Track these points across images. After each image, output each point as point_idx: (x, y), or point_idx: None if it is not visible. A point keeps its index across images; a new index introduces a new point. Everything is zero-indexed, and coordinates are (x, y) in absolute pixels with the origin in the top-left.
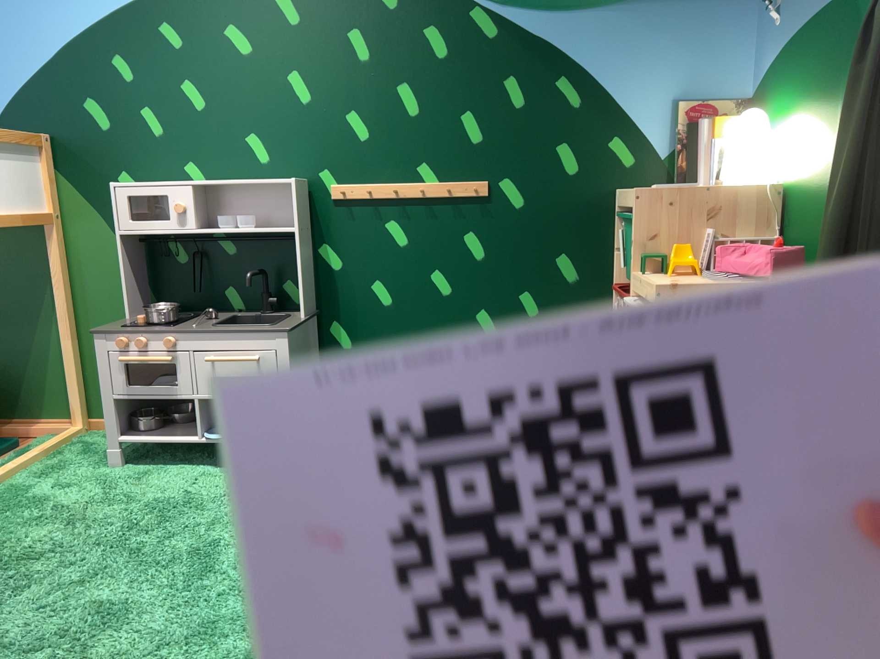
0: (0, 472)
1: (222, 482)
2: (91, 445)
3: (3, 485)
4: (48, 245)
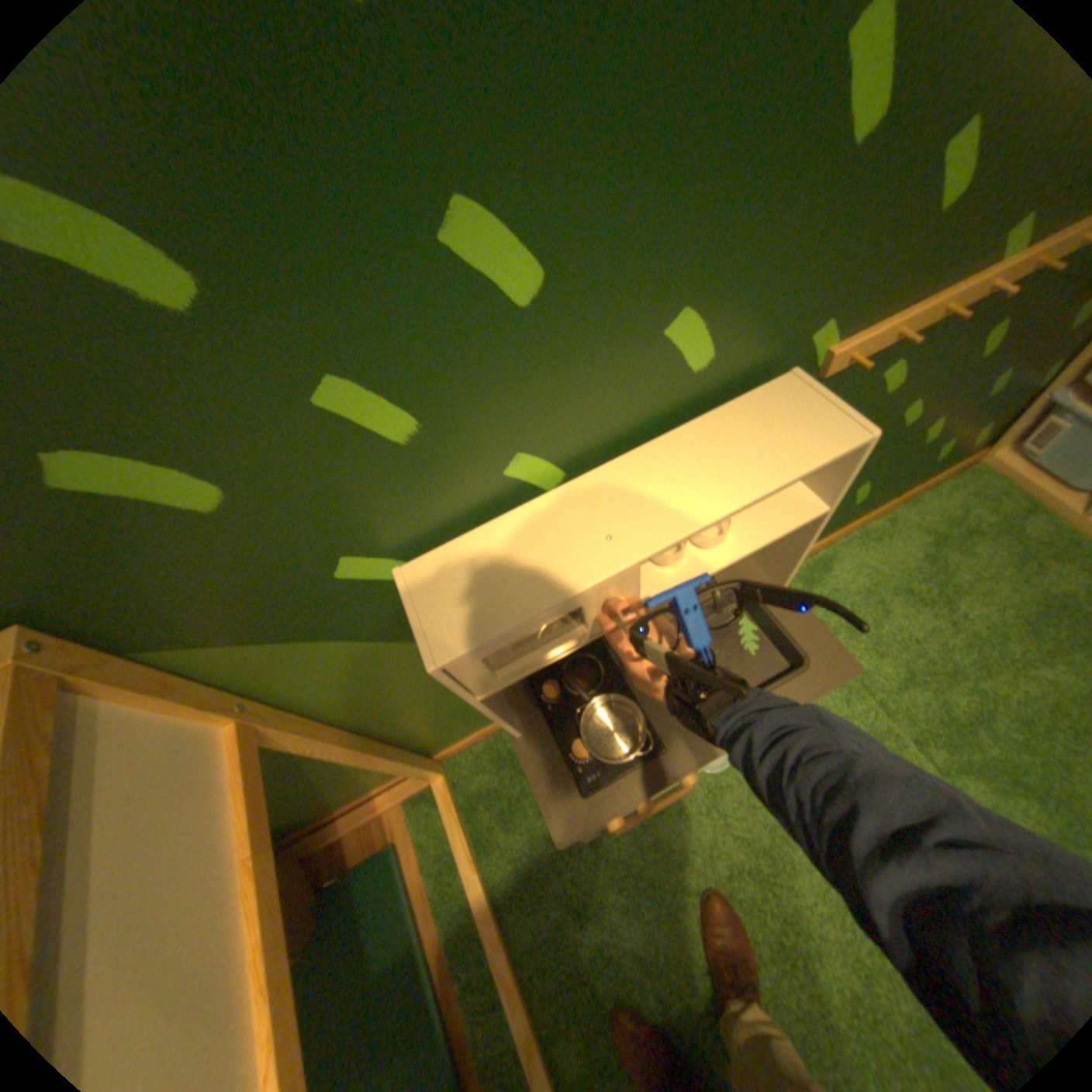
0: (496, 953)
1: (748, 793)
2: (493, 798)
3: (517, 961)
4: (267, 745)
